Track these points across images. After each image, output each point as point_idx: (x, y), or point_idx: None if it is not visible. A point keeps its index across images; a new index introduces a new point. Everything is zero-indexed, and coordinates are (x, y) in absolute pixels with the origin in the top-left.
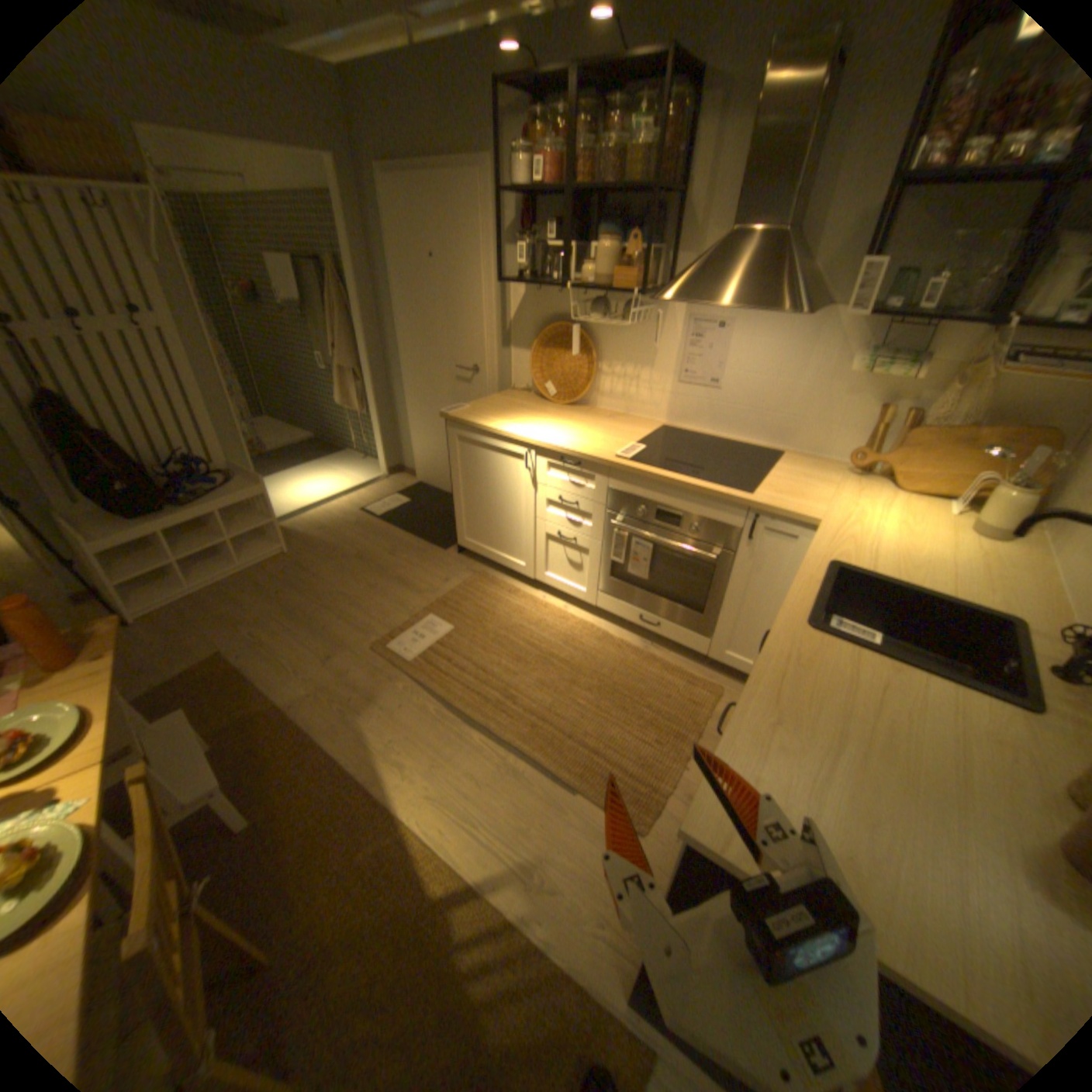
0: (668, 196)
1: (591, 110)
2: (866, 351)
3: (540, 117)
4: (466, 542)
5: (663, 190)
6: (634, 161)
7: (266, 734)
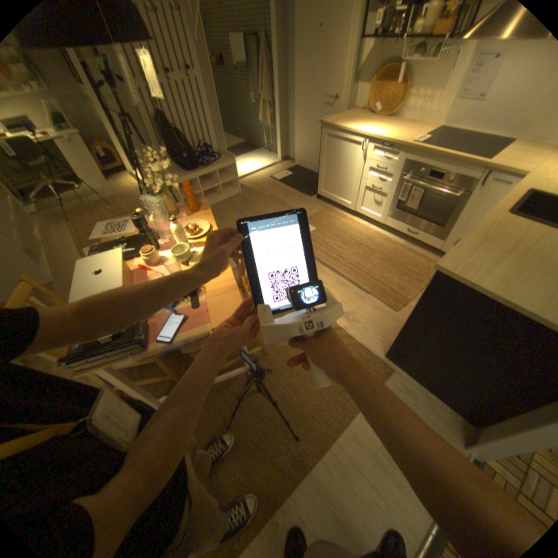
0: None
1: None
2: None
3: None
4: (321, 192)
5: None
6: None
7: None
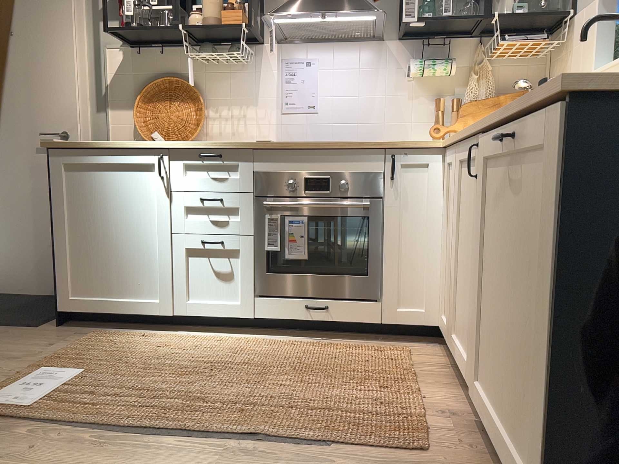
0: None
1: None
2: (414, 62)
3: None
4: (72, 304)
5: None
6: None
7: None
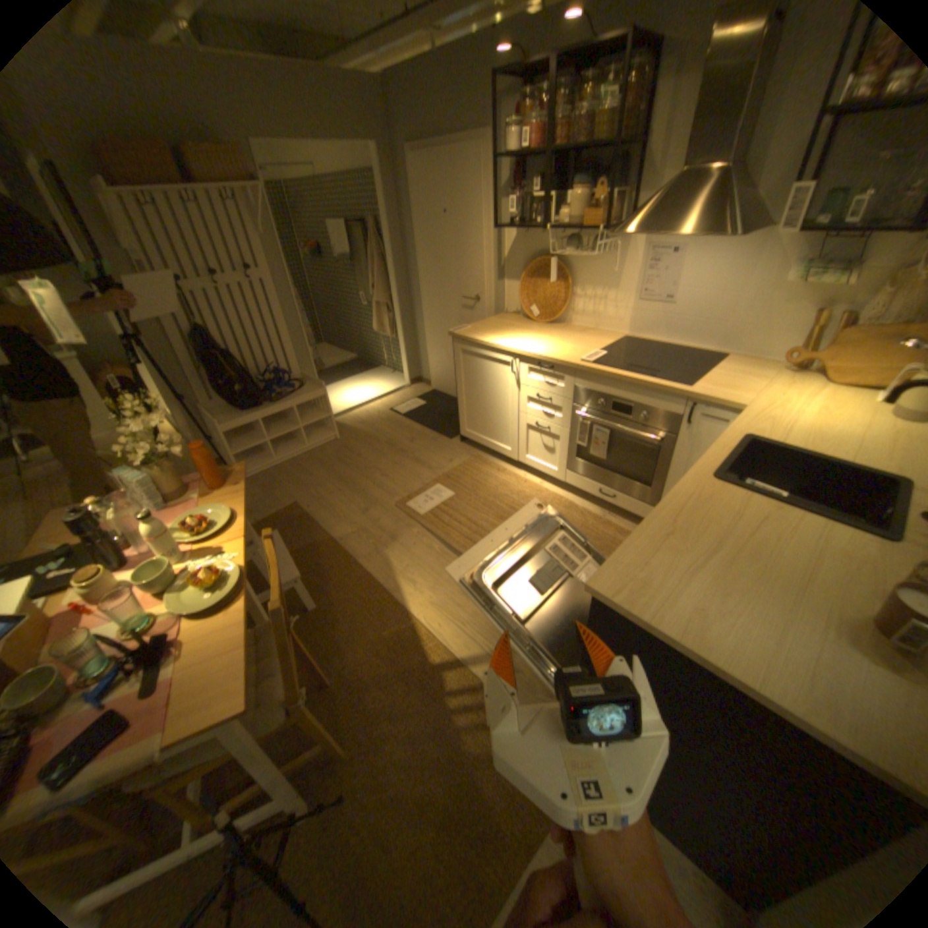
0: (630, 147)
1: (568, 84)
2: (800, 264)
3: (528, 95)
4: (466, 433)
5: (626, 143)
6: (601, 122)
7: (325, 556)
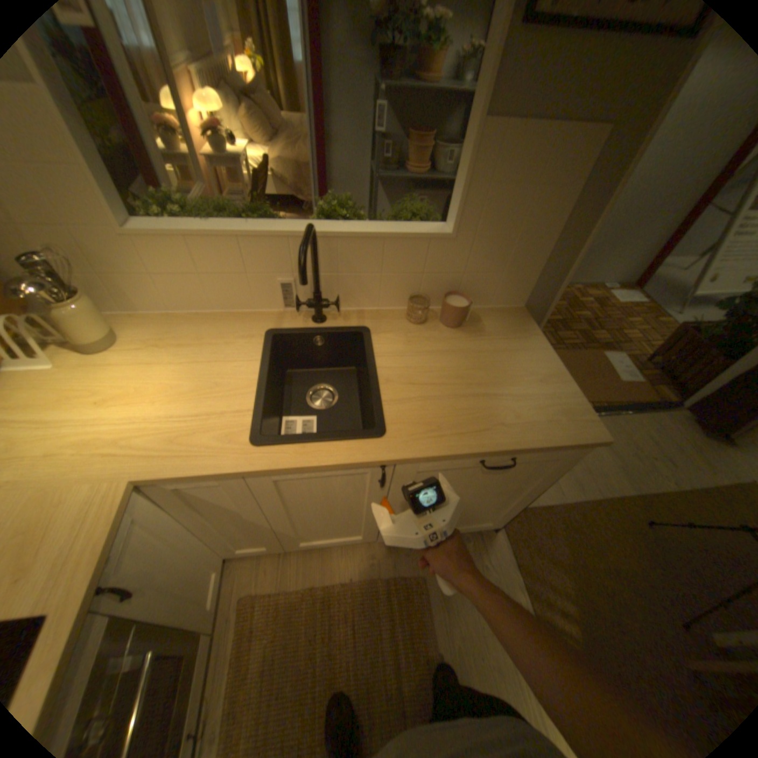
0: None
1: None
2: None
3: None
4: None
5: None
6: None
7: None
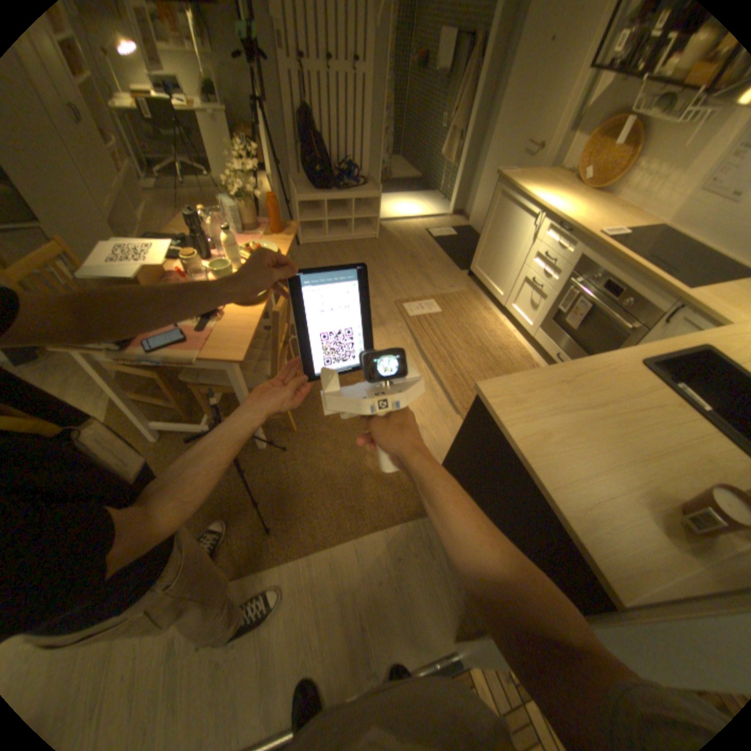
0: None
1: None
2: None
3: None
4: (474, 270)
5: None
6: None
7: None
